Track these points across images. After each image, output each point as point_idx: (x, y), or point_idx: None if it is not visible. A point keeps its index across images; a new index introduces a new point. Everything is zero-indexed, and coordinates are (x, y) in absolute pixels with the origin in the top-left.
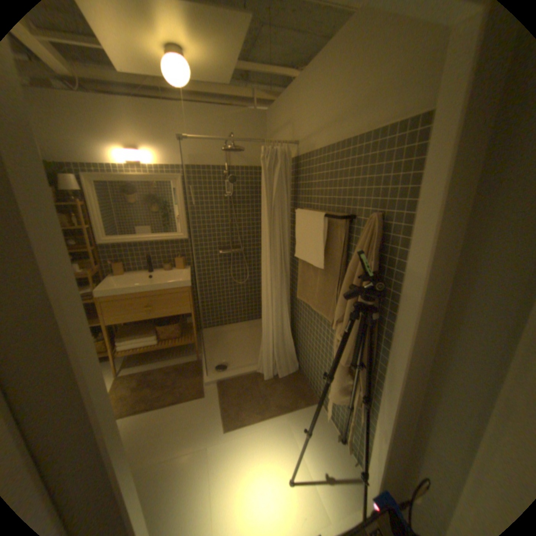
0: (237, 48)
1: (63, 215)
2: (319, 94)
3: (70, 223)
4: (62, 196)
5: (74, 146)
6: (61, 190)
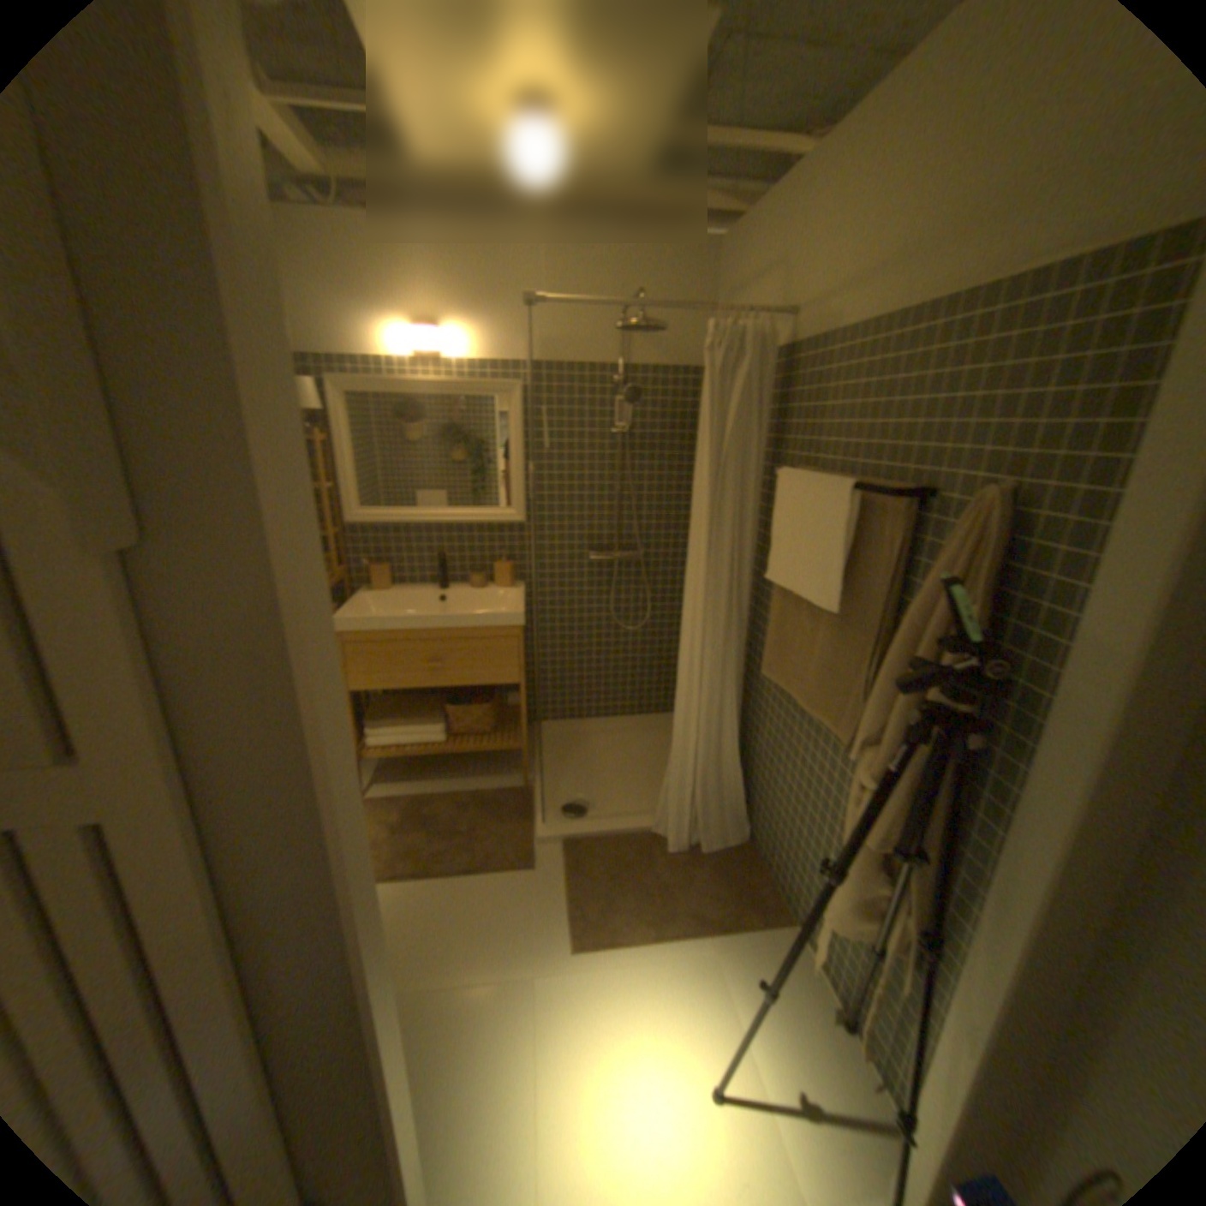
0: (677, 92)
1: None
2: (865, 190)
3: None
4: None
5: (319, 320)
6: None
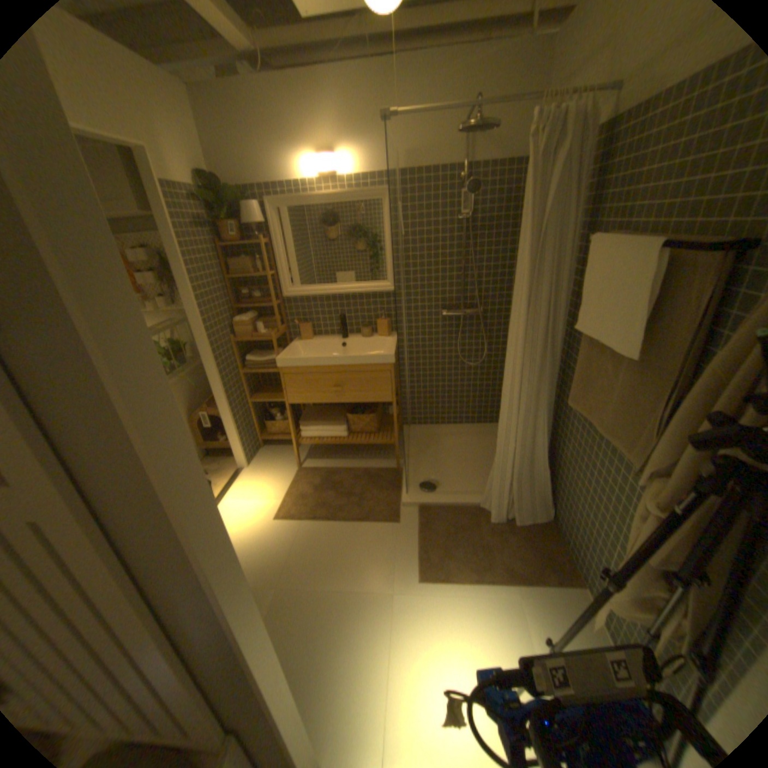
0: None
1: (246, 258)
2: None
3: (254, 269)
4: (245, 232)
5: (257, 159)
6: (244, 224)
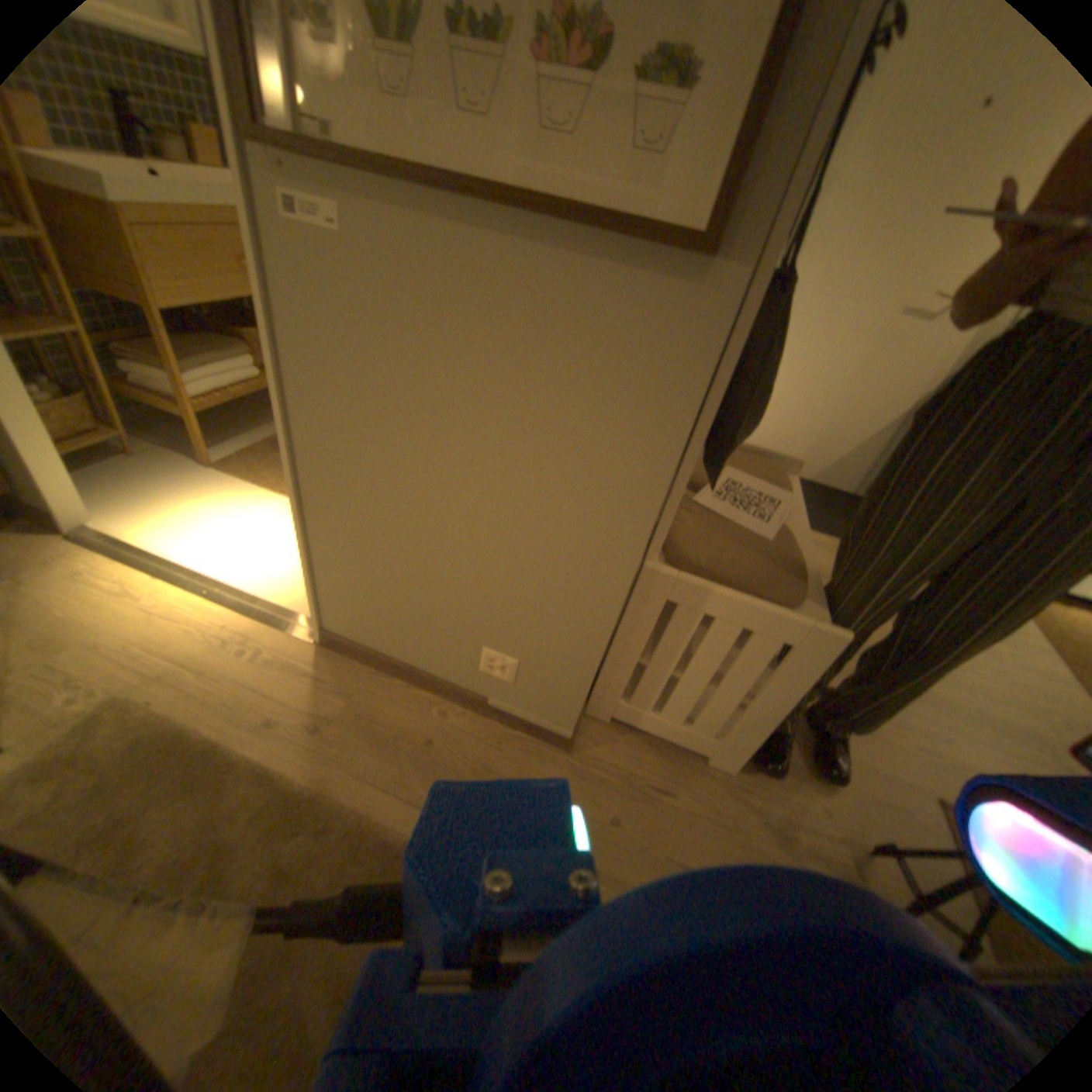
0: None
1: None
2: None
3: None
4: None
5: None
6: None
